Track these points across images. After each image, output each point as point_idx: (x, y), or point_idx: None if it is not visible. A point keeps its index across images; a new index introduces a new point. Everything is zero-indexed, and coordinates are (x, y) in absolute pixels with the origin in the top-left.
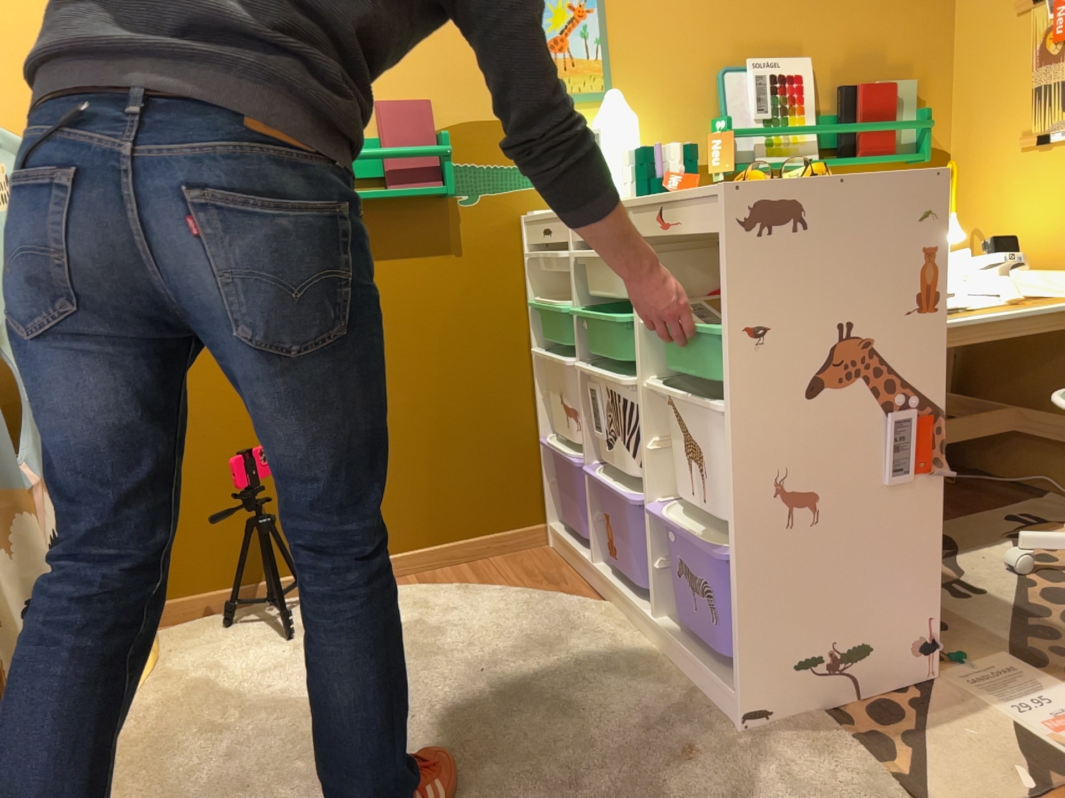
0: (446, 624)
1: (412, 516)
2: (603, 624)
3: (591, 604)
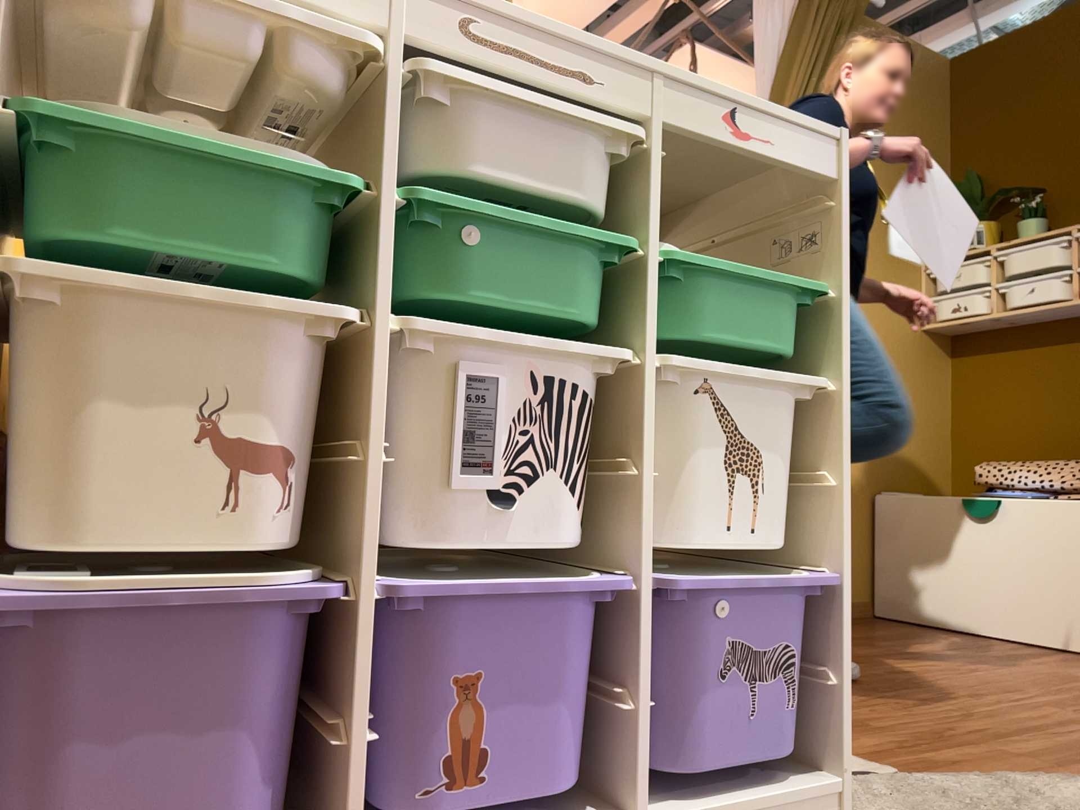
0: None
1: None
2: None
3: None
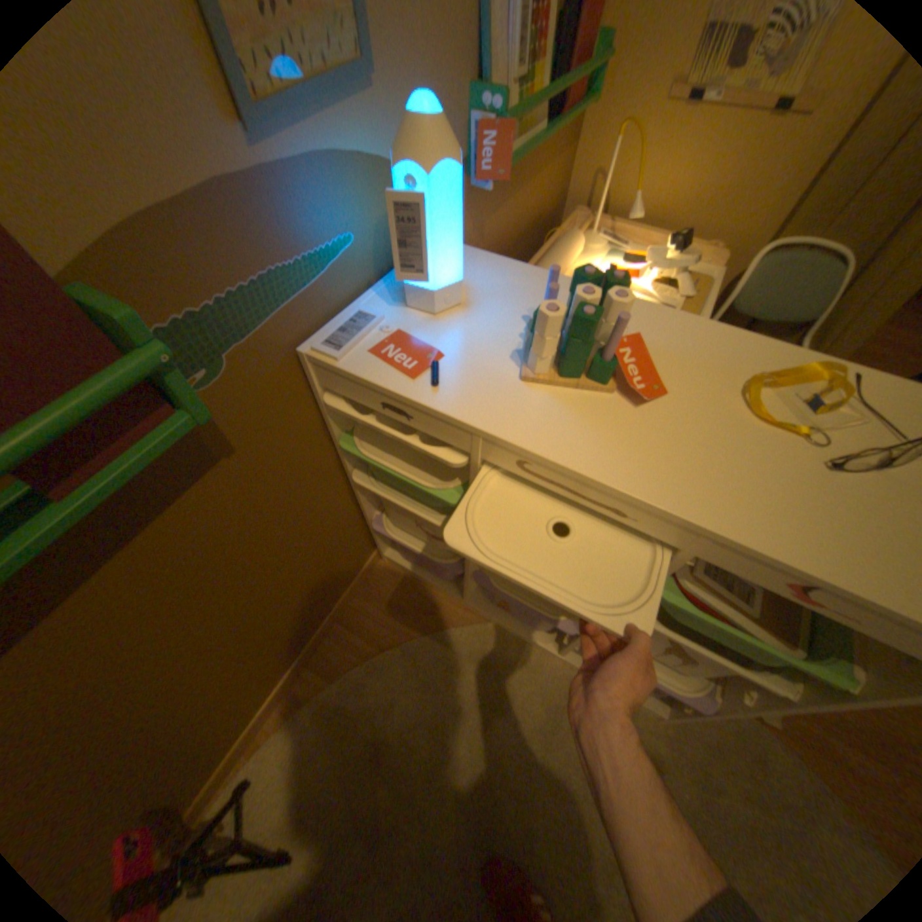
0: (403, 731)
1: (287, 650)
2: (507, 652)
3: (481, 632)
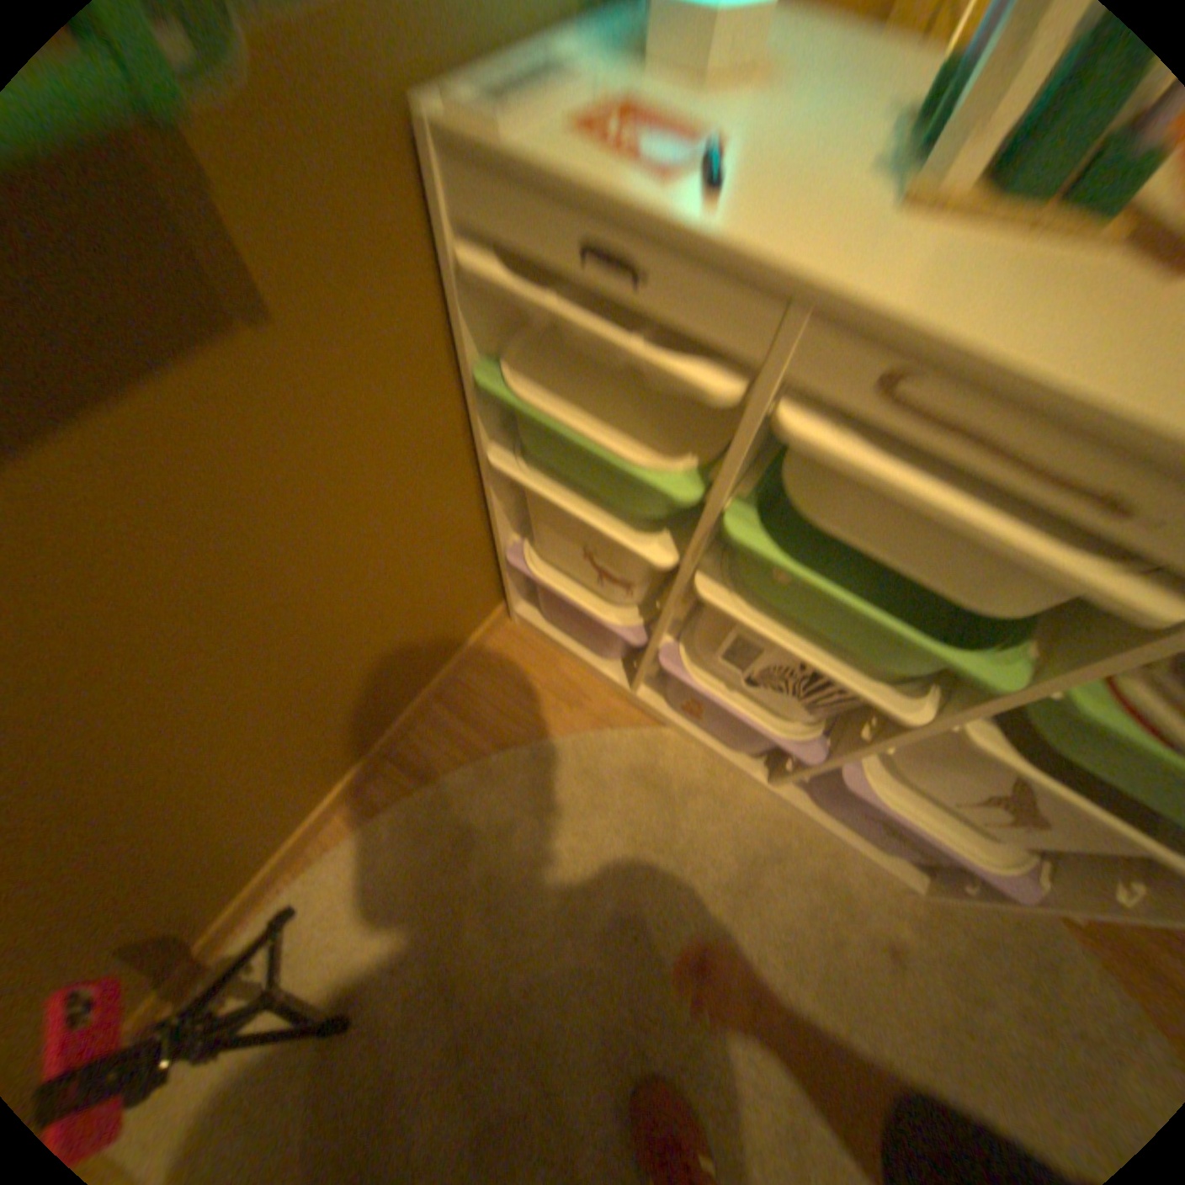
0: (526, 864)
1: (360, 729)
2: (687, 771)
3: (651, 738)
